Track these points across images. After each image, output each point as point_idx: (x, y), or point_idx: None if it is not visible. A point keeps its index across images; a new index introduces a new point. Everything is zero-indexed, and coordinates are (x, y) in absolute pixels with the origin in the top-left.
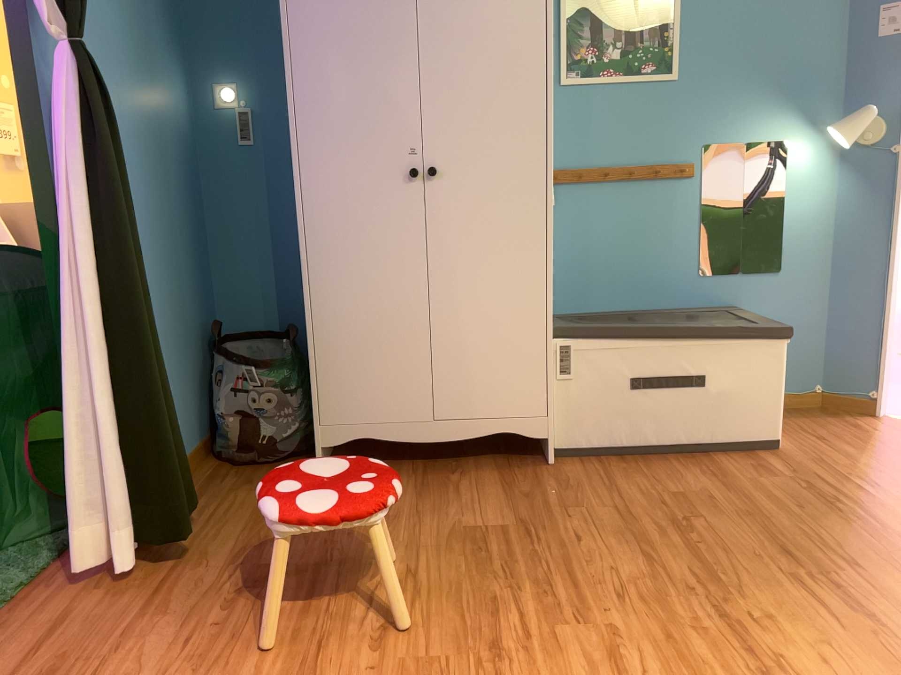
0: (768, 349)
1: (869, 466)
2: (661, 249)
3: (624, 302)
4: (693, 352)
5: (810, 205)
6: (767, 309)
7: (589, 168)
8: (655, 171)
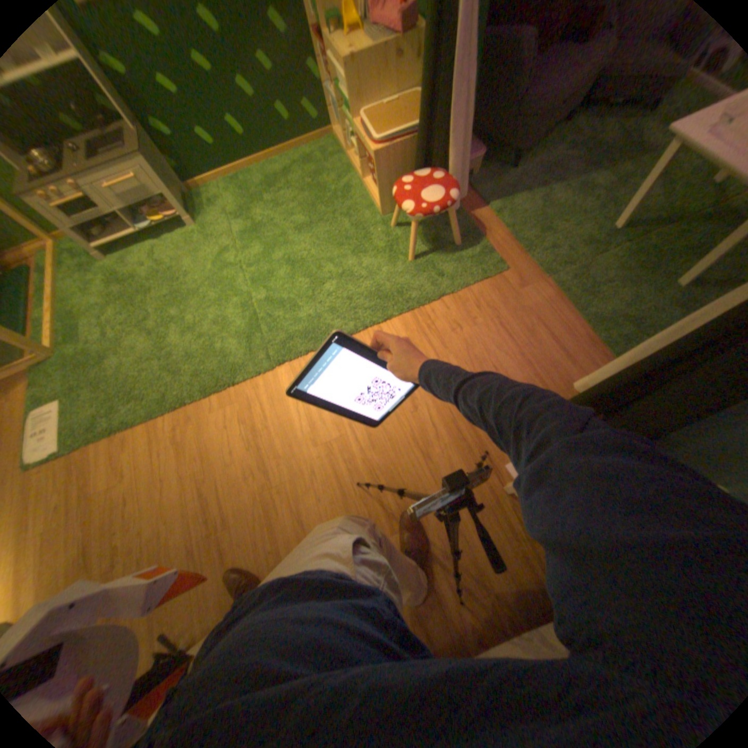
0: None
1: None
2: None
3: None
4: None
5: None
6: None
7: None
8: None
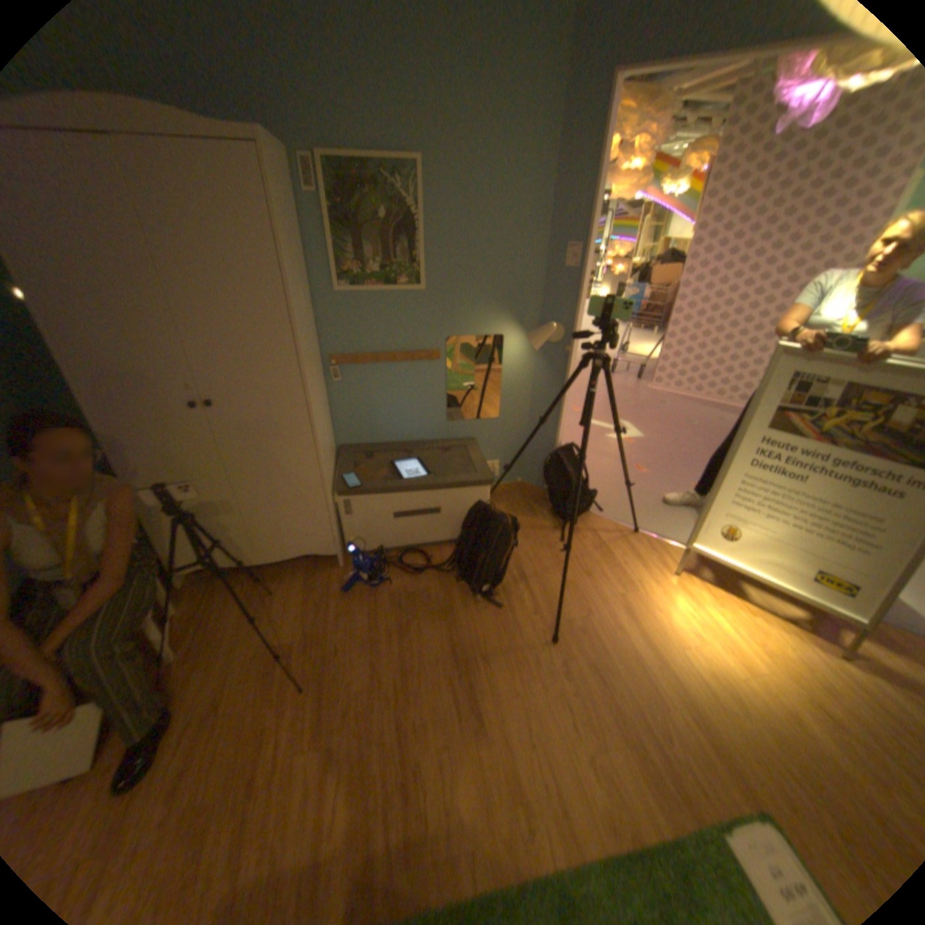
0: (476, 491)
1: (528, 553)
2: (421, 407)
3: (399, 439)
4: (430, 496)
5: (516, 376)
6: (490, 439)
7: (364, 354)
8: (412, 356)
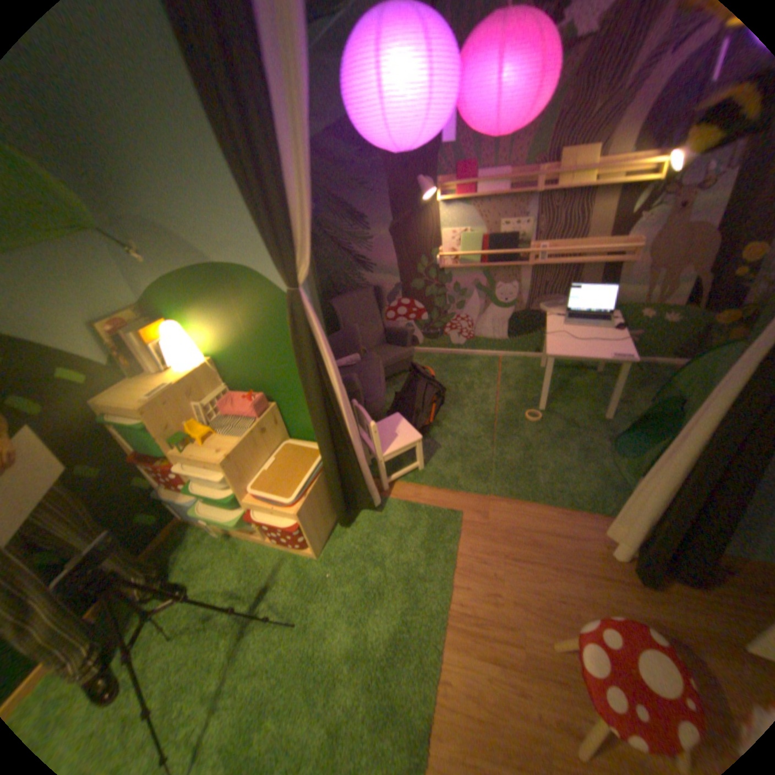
0: None
1: None
2: None
3: None
4: None
5: None
6: None
7: None
8: None
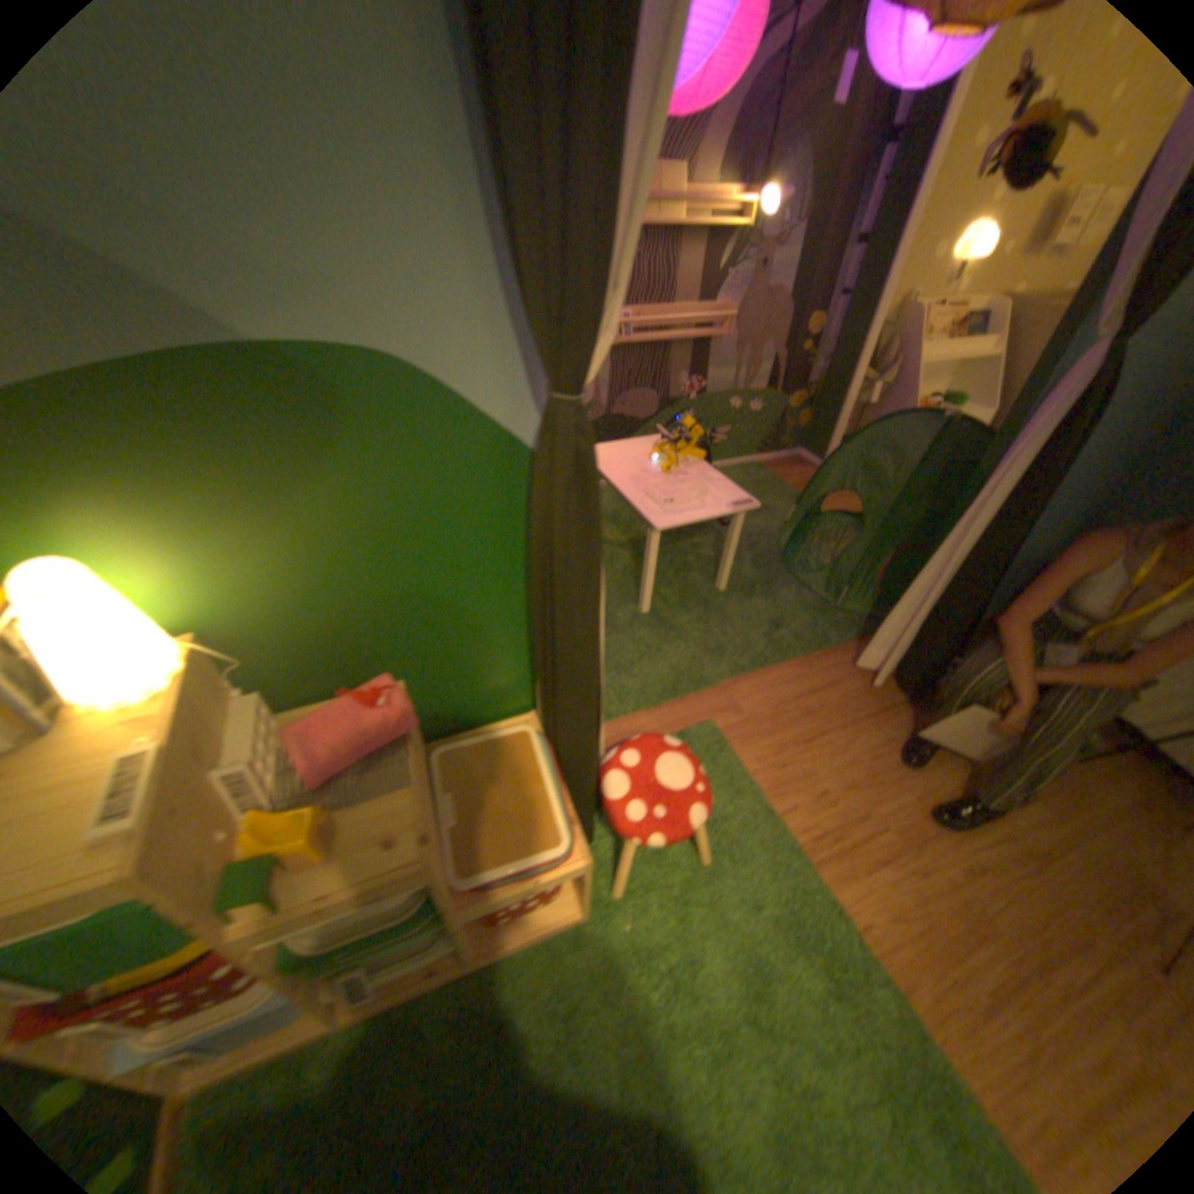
0: None
1: None
2: None
3: None
4: None
5: None
6: None
7: None
8: None
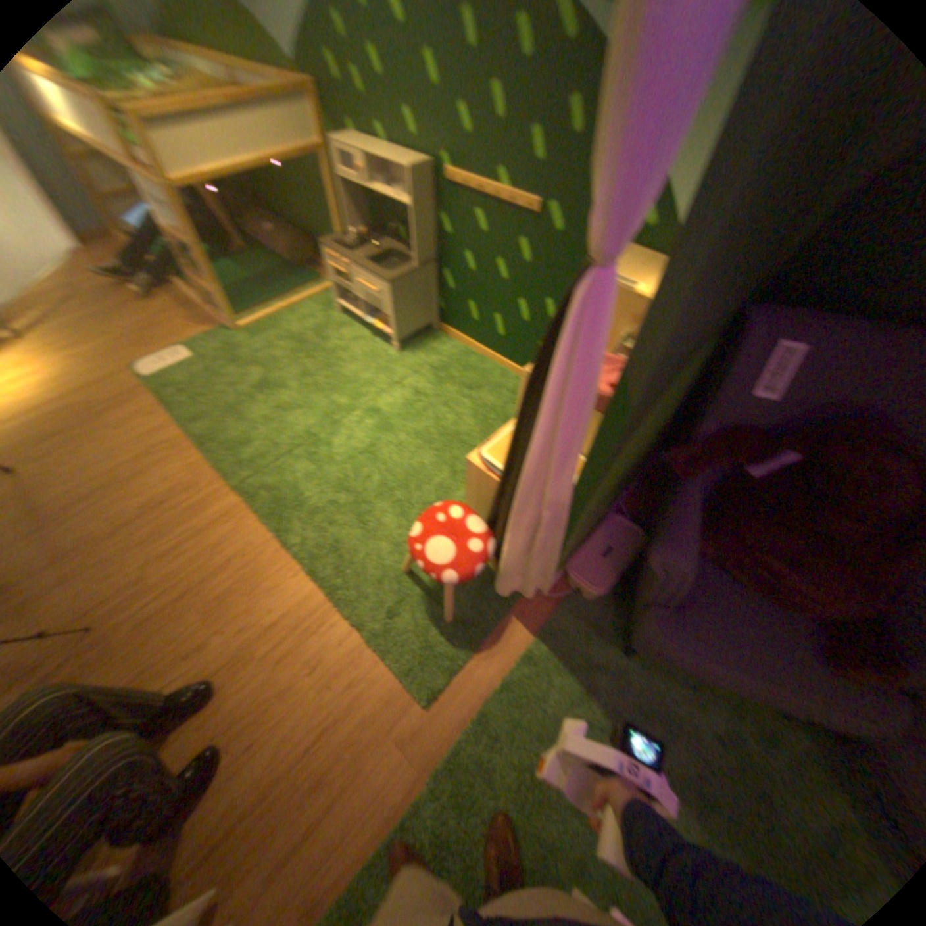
0: None
1: None
2: None
3: None
4: None
5: None
6: None
7: None
8: None
